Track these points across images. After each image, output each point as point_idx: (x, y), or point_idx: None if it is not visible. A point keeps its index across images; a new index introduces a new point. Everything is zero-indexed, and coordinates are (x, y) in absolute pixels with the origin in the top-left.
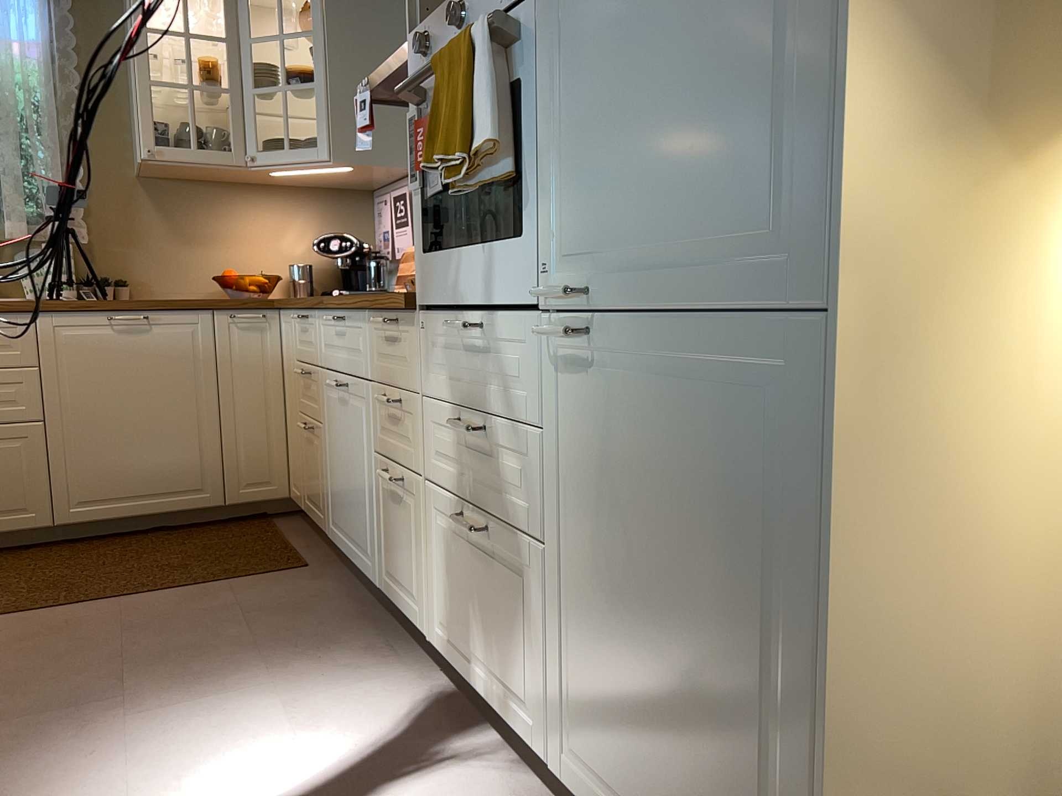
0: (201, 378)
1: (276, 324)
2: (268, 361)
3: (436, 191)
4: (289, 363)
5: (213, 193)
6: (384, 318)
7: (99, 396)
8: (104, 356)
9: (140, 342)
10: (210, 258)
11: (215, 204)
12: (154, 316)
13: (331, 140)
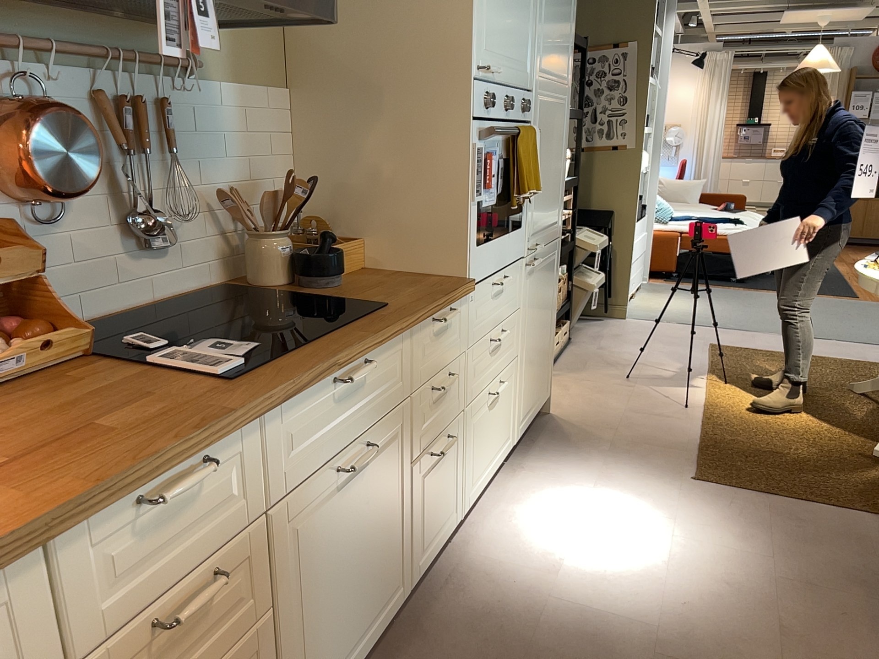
0: None
1: None
2: None
3: (489, 204)
4: None
5: None
6: (435, 317)
7: None
8: None
9: None
10: None
11: None
12: None
13: None
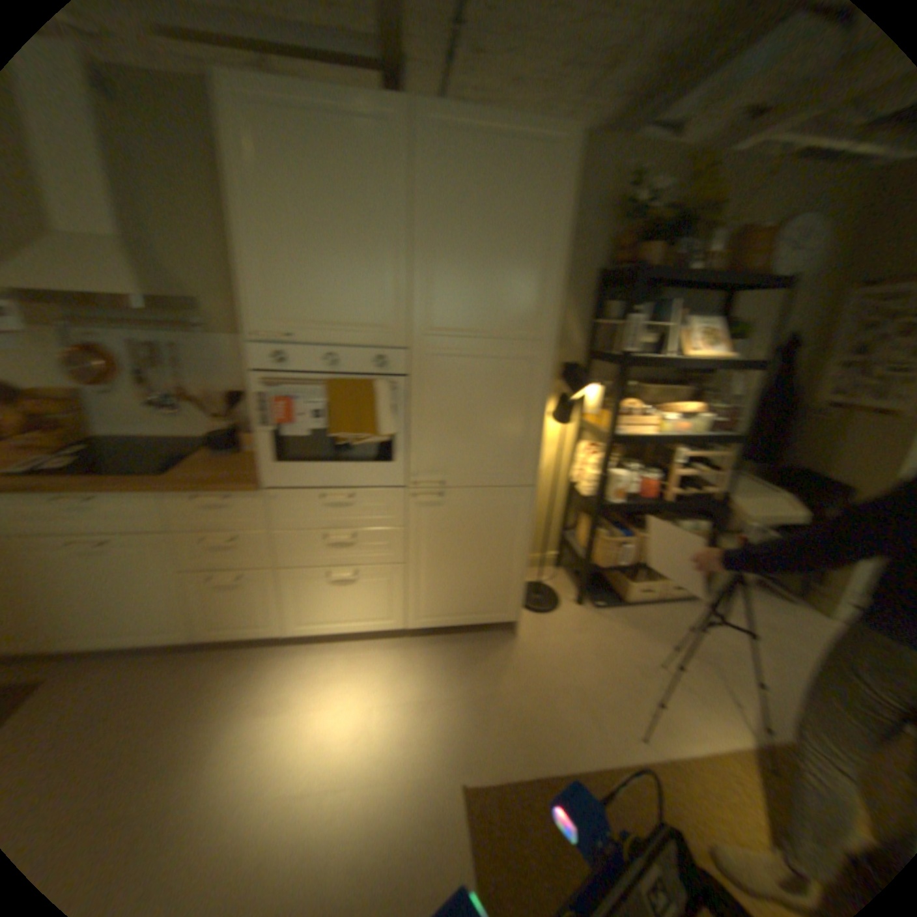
0: None
1: None
2: None
3: (288, 436)
4: None
5: None
6: (191, 498)
7: None
8: None
9: None
10: None
11: None
12: None
13: None
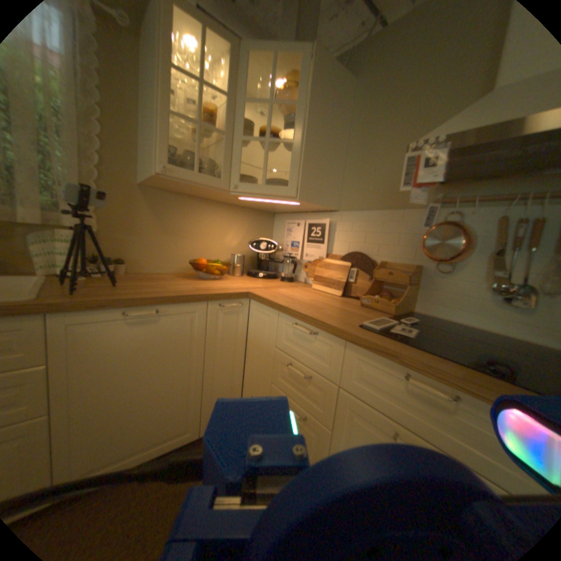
0: (194, 353)
1: (246, 309)
2: (238, 335)
3: None
4: (261, 342)
5: (188, 203)
6: None
7: (108, 382)
8: (115, 348)
9: (150, 331)
10: (182, 246)
11: (188, 210)
12: (163, 309)
13: (297, 183)
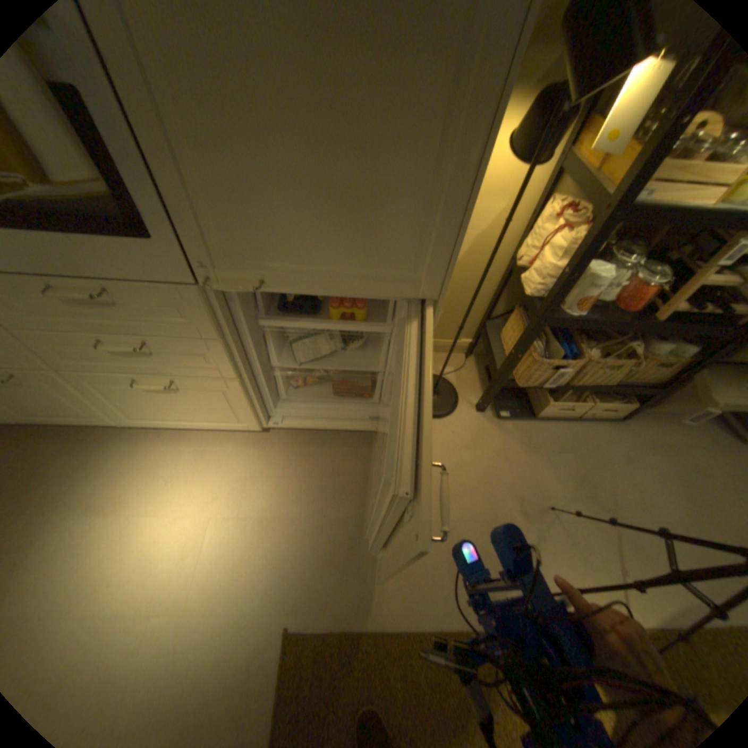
0: None
1: None
2: None
3: None
4: None
5: None
6: None
7: None
8: None
9: None
10: None
11: None
12: None
13: None
